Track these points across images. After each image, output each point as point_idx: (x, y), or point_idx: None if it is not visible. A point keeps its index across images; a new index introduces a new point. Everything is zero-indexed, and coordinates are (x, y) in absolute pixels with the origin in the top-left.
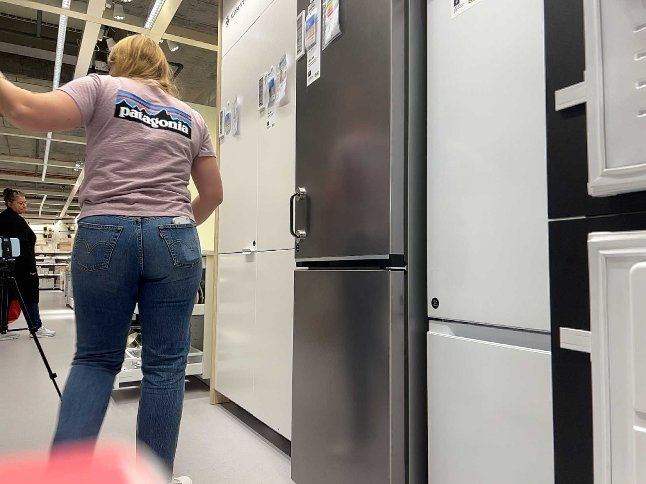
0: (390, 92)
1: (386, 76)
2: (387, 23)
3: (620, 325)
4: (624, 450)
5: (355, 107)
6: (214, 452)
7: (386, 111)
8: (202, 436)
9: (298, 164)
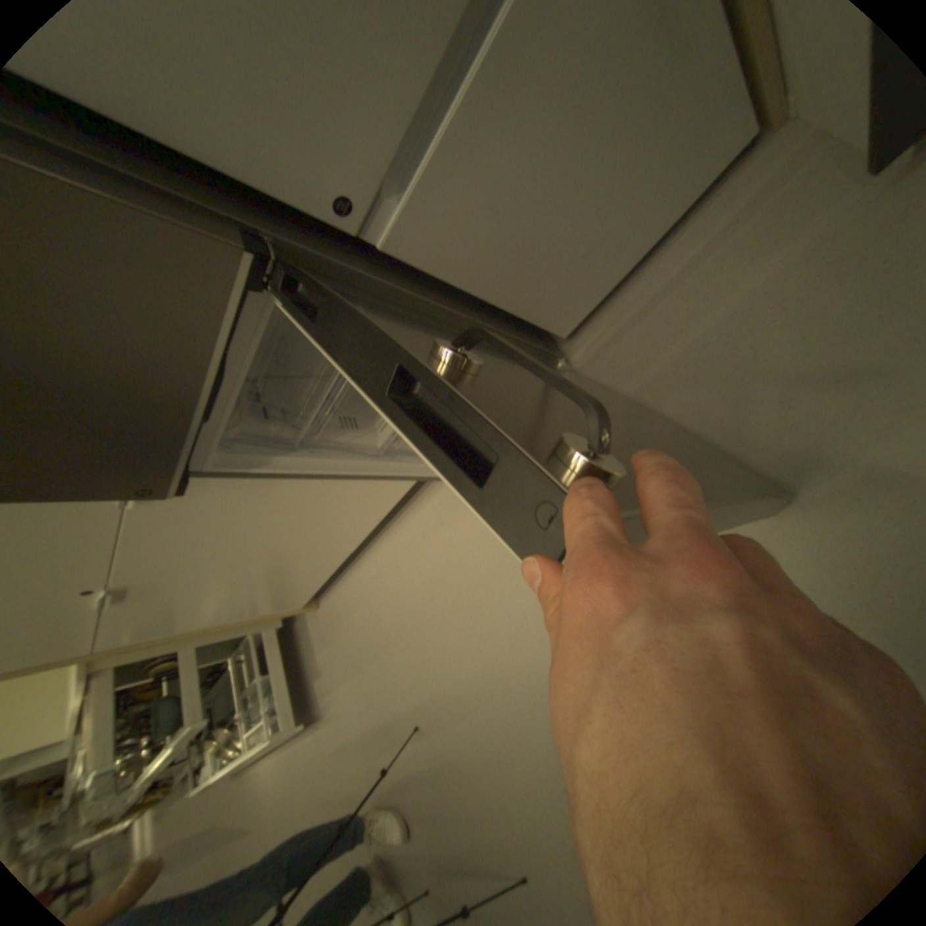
0: None
1: None
2: None
3: None
4: None
5: None
6: (398, 586)
7: None
8: (373, 605)
9: None
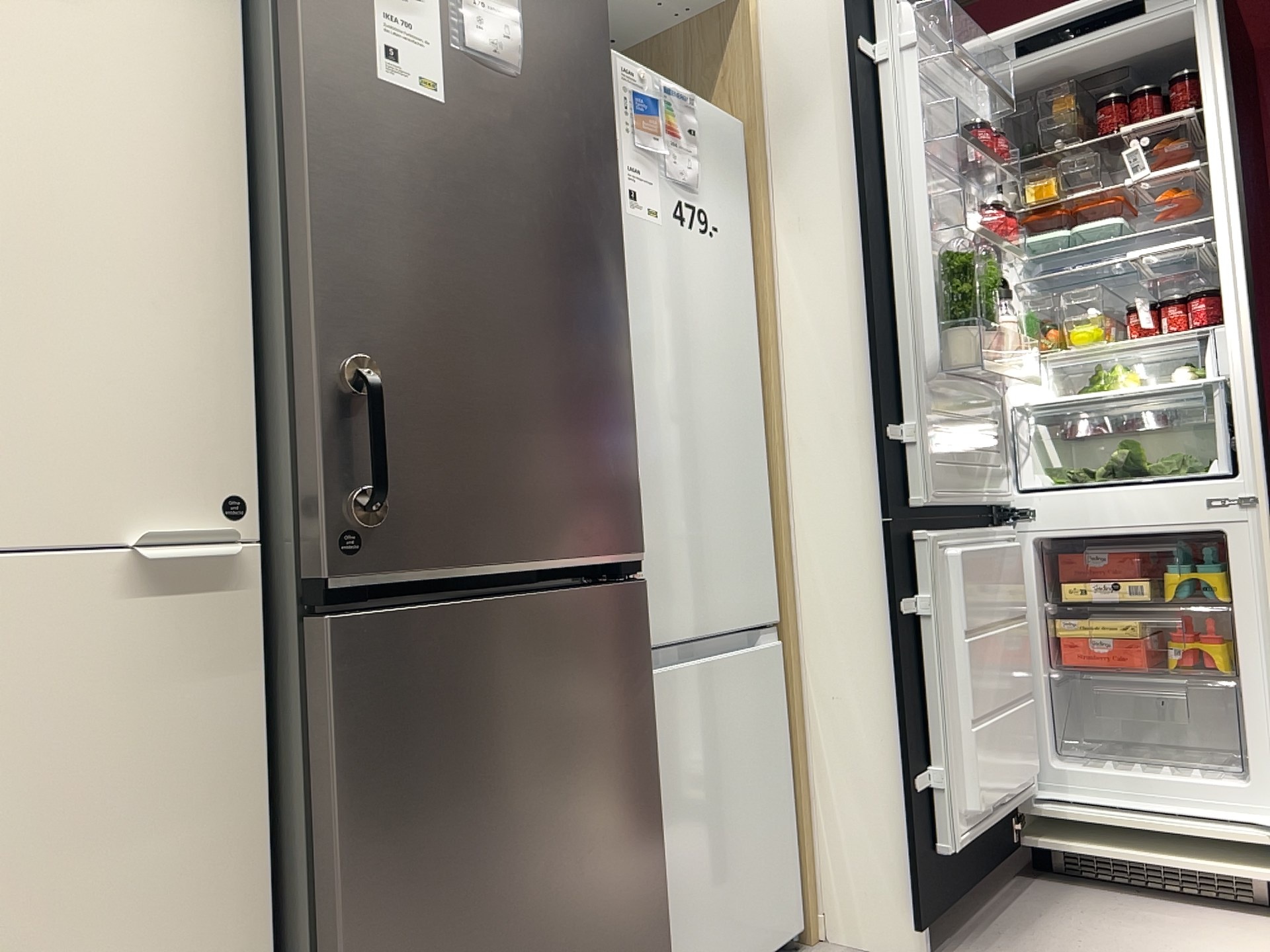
0: (623, 277)
1: (616, 245)
2: (611, 156)
3: (936, 581)
4: (941, 655)
5: (558, 255)
6: None
7: (619, 304)
8: None
9: (331, 278)
